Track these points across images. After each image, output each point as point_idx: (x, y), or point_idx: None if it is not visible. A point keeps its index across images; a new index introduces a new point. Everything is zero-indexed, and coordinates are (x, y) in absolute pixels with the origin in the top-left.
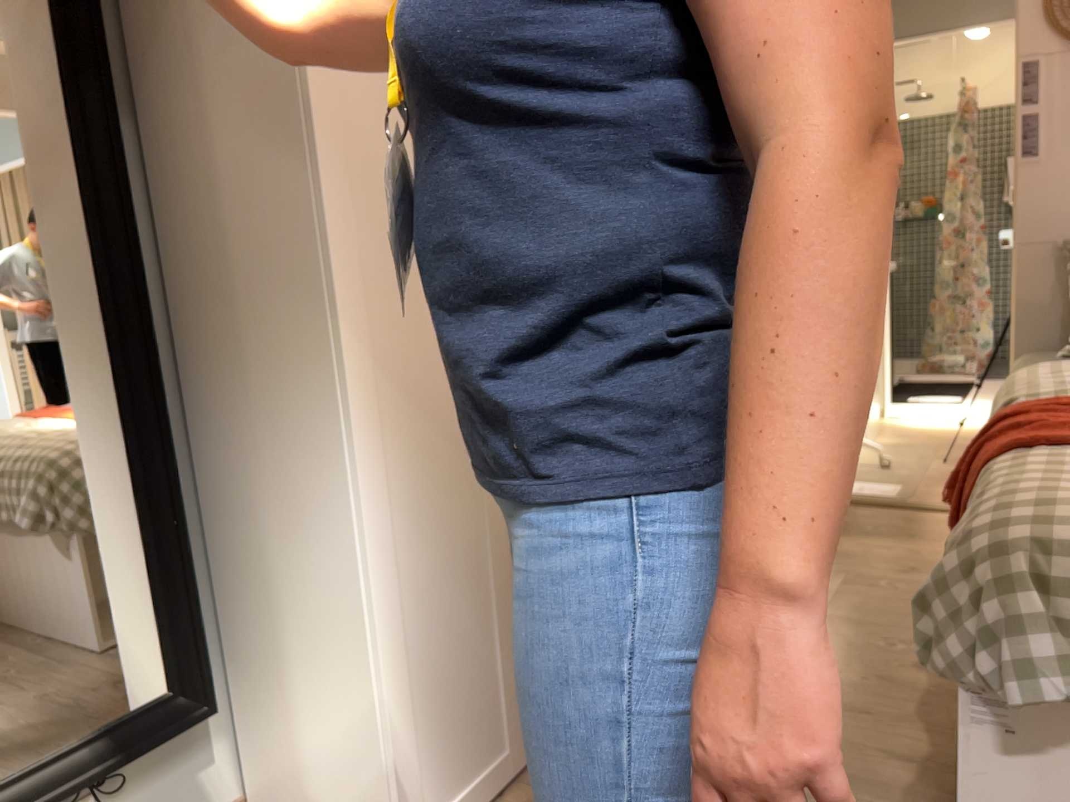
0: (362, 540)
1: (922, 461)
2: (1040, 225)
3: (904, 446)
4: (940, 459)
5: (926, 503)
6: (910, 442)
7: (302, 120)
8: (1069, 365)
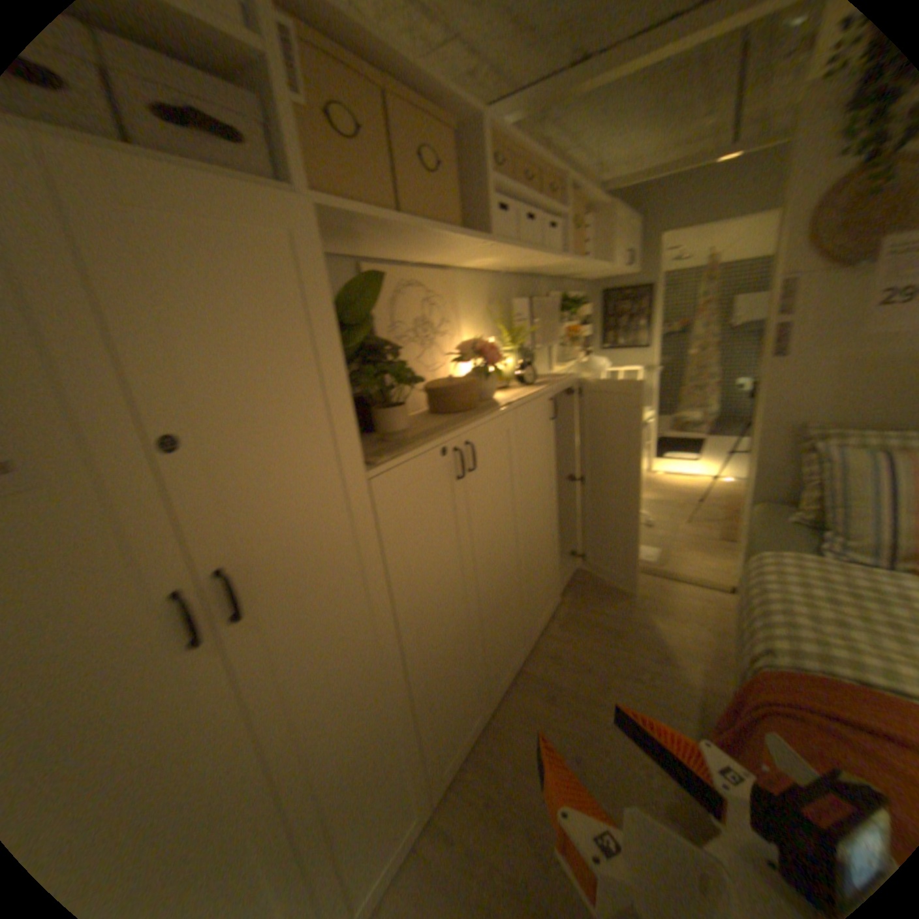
0: None
1: (676, 523)
2: (785, 411)
3: (664, 505)
4: (687, 522)
5: (678, 576)
6: (668, 502)
7: None
8: (806, 547)
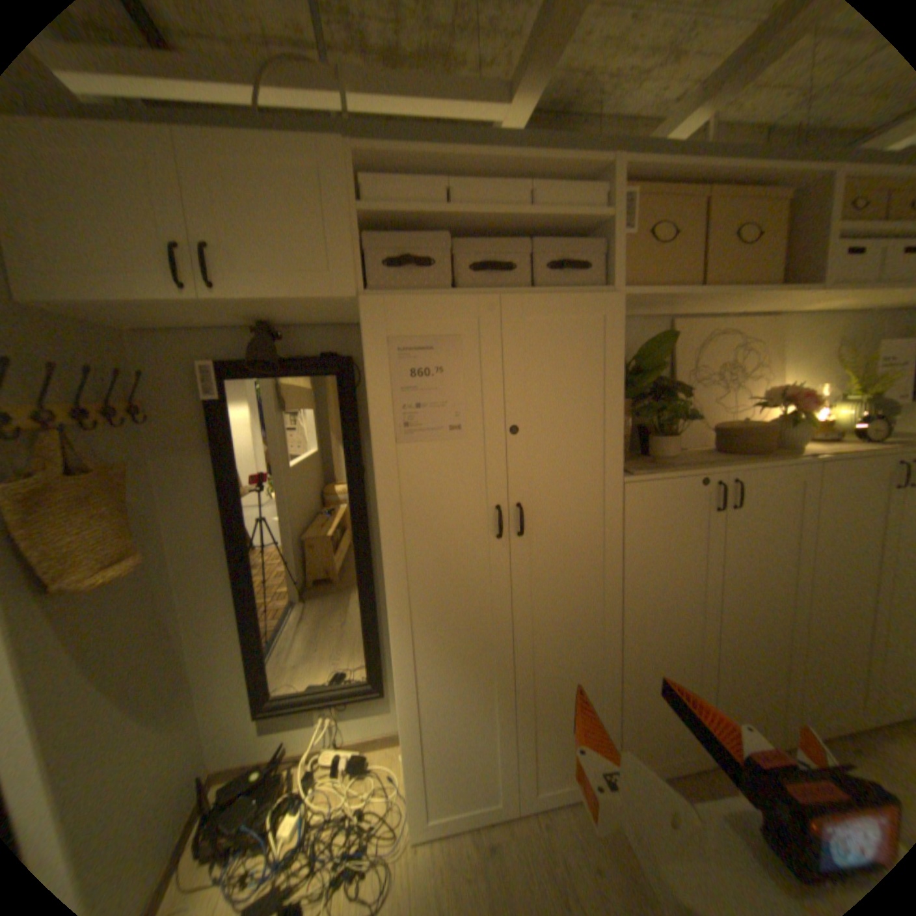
0: (402, 678)
1: None
2: None
3: None
4: None
5: None
6: None
7: (378, 481)
8: None
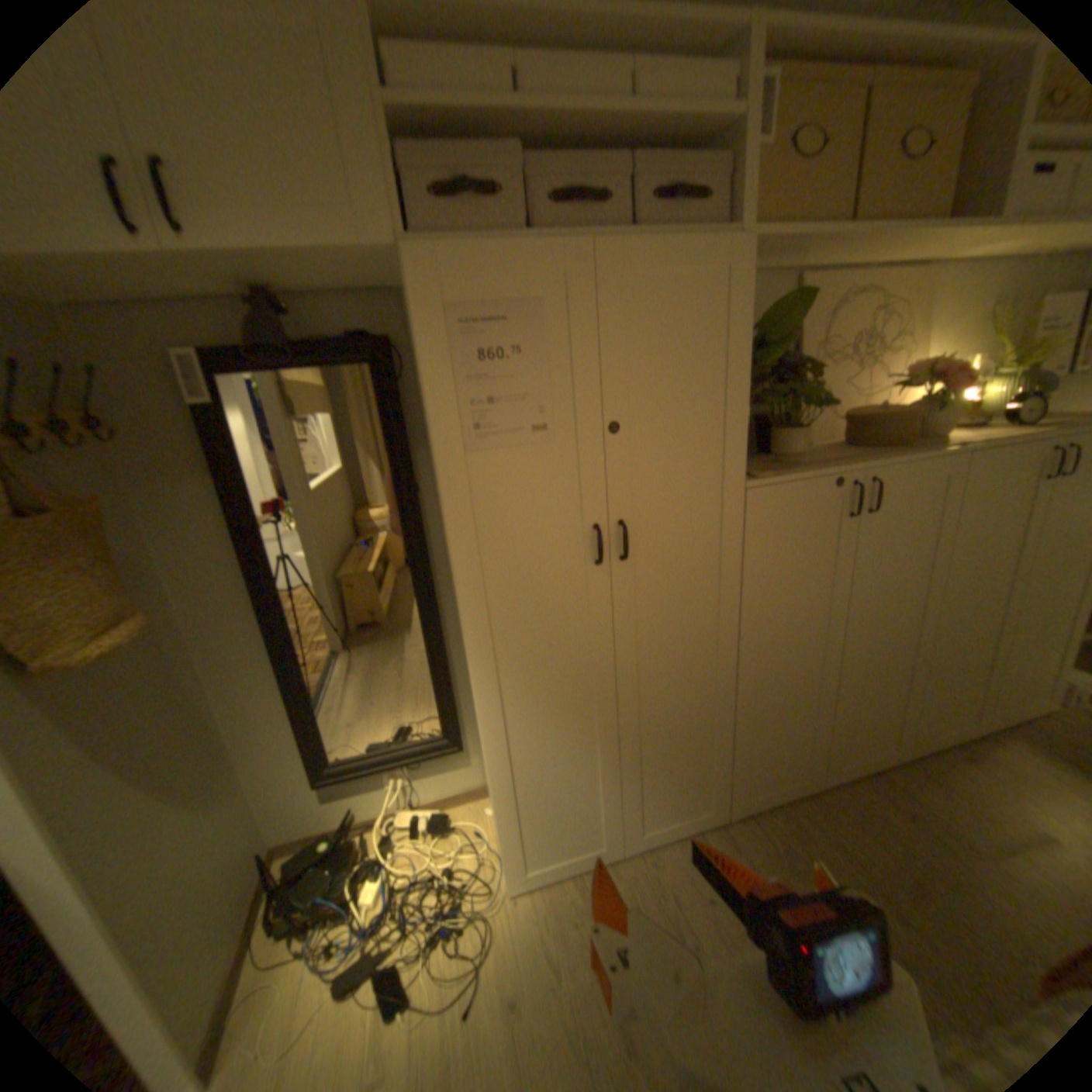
0: (490, 732)
1: None
2: None
3: None
4: None
5: None
6: None
7: (445, 503)
8: None
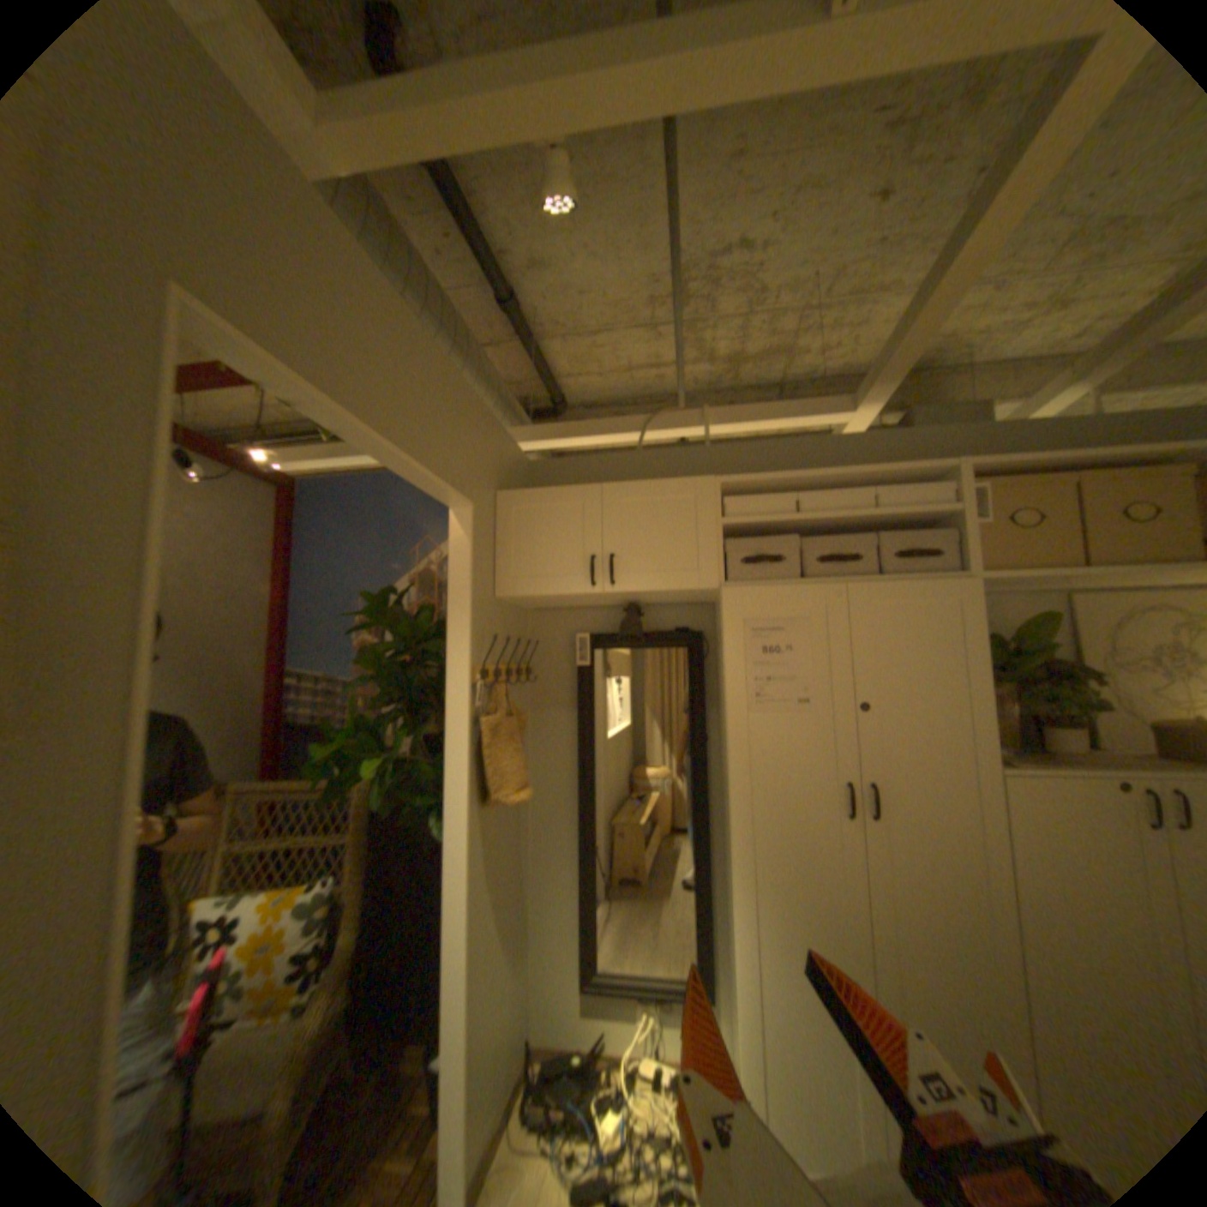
0: (745, 962)
1: None
2: None
3: None
4: None
5: None
6: None
7: (728, 746)
8: None
